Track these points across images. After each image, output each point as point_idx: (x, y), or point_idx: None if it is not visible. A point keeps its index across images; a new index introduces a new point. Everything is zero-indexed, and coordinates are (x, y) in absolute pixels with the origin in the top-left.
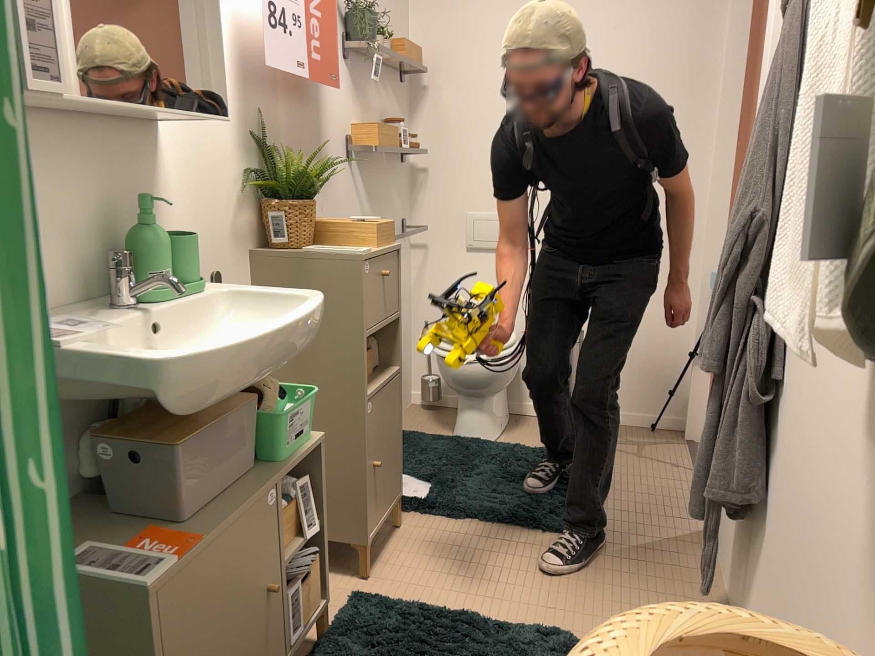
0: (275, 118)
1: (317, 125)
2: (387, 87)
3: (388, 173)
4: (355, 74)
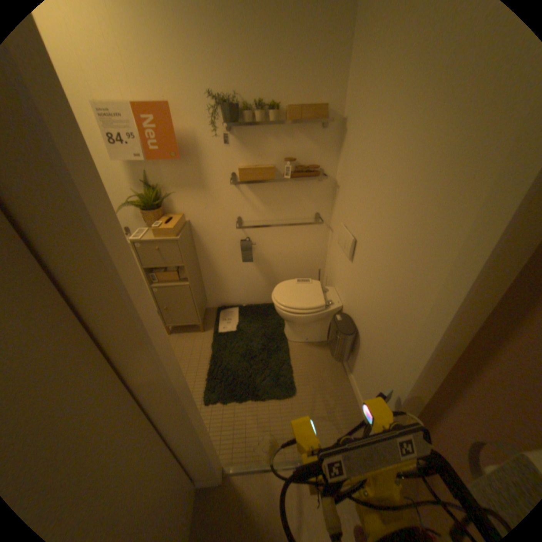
0: (157, 172)
1: (196, 171)
2: (296, 134)
3: (294, 188)
4: (241, 136)
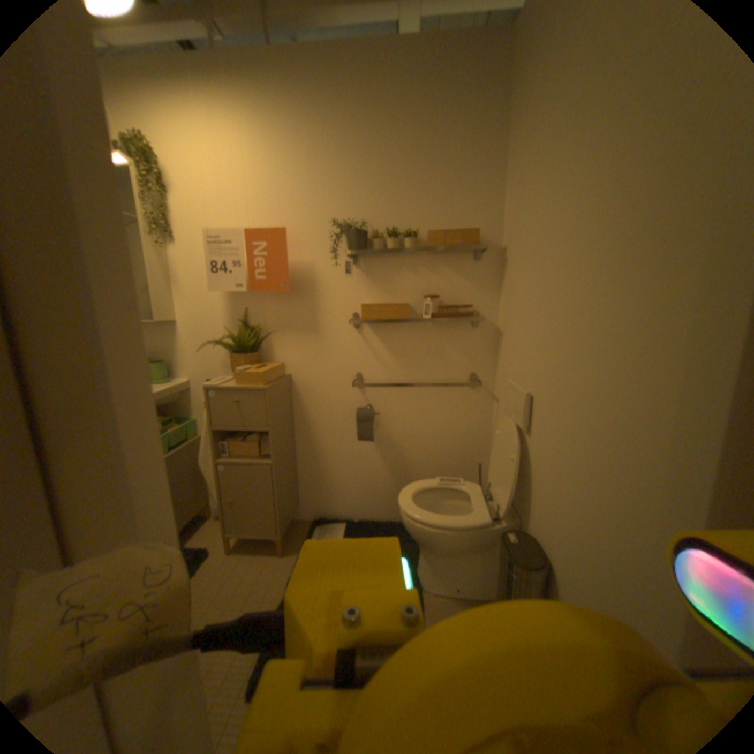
0: (261, 308)
1: (310, 307)
2: (440, 264)
3: (439, 334)
4: (370, 267)
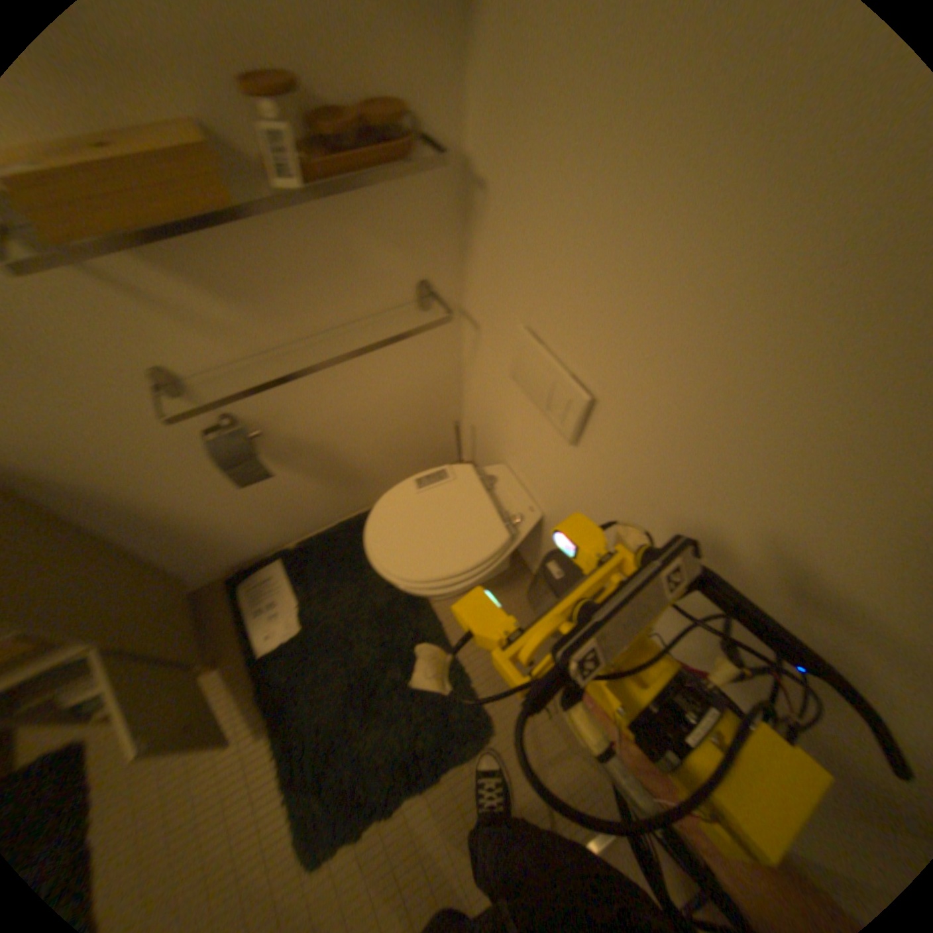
0: None
1: None
2: None
3: (319, 212)
4: None
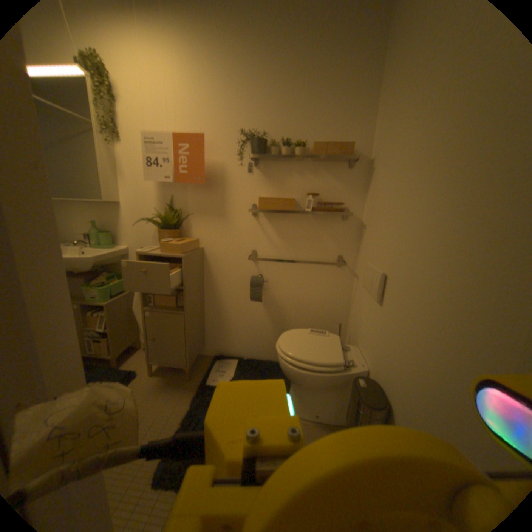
0: (183, 196)
1: (219, 198)
2: (321, 170)
3: (316, 224)
4: (267, 169)
